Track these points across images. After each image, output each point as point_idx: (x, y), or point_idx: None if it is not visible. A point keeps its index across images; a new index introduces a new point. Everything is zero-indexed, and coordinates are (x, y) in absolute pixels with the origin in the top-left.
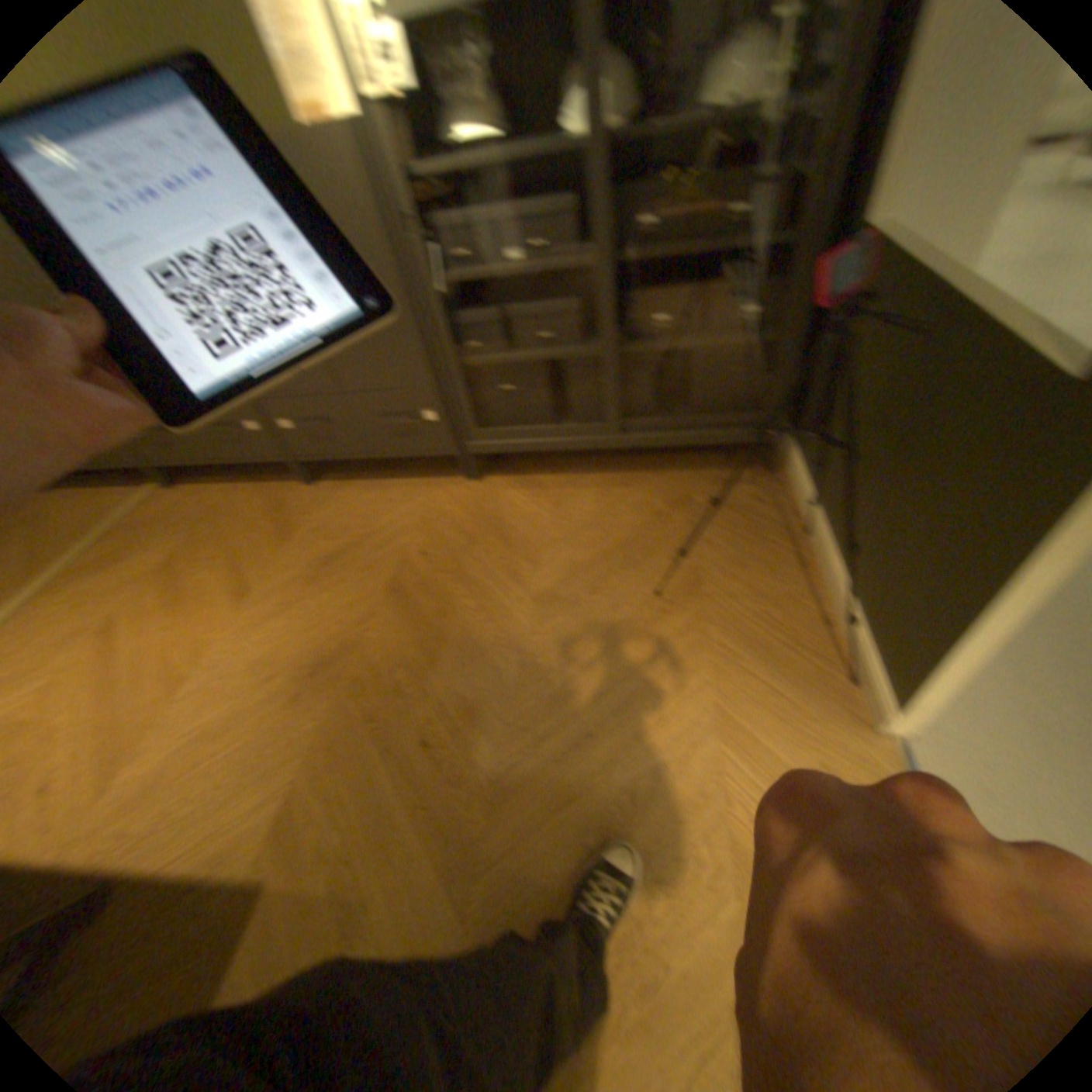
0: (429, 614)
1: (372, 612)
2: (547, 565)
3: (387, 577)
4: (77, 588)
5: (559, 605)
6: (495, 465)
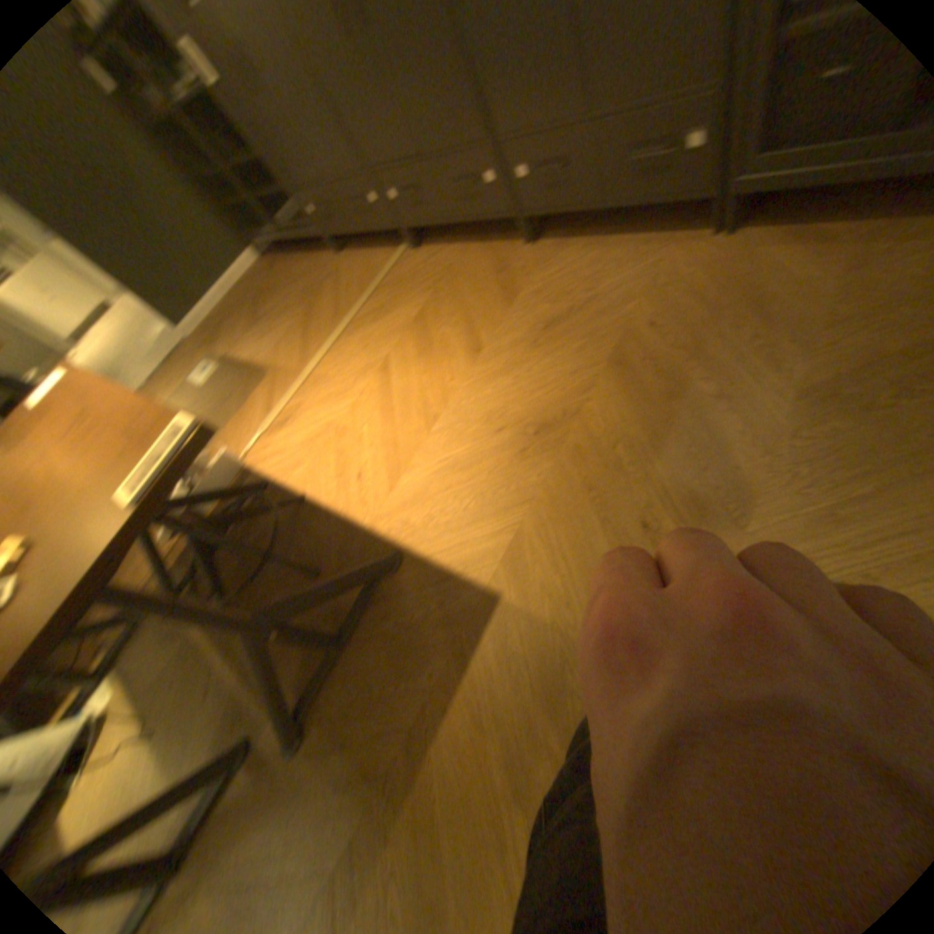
0: (652, 394)
1: (589, 384)
2: (823, 351)
3: (604, 348)
4: (358, 334)
5: (835, 406)
6: (750, 212)
